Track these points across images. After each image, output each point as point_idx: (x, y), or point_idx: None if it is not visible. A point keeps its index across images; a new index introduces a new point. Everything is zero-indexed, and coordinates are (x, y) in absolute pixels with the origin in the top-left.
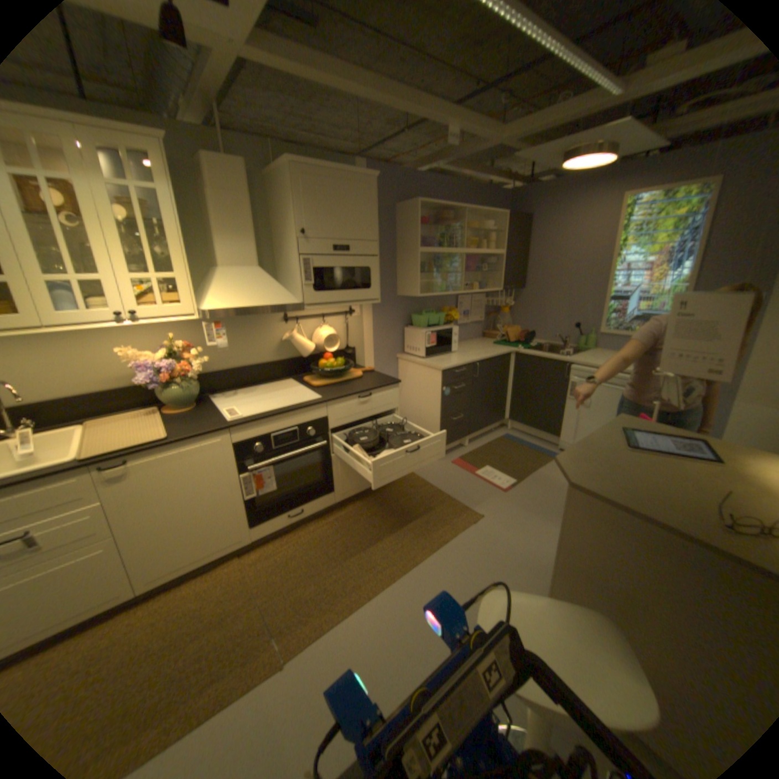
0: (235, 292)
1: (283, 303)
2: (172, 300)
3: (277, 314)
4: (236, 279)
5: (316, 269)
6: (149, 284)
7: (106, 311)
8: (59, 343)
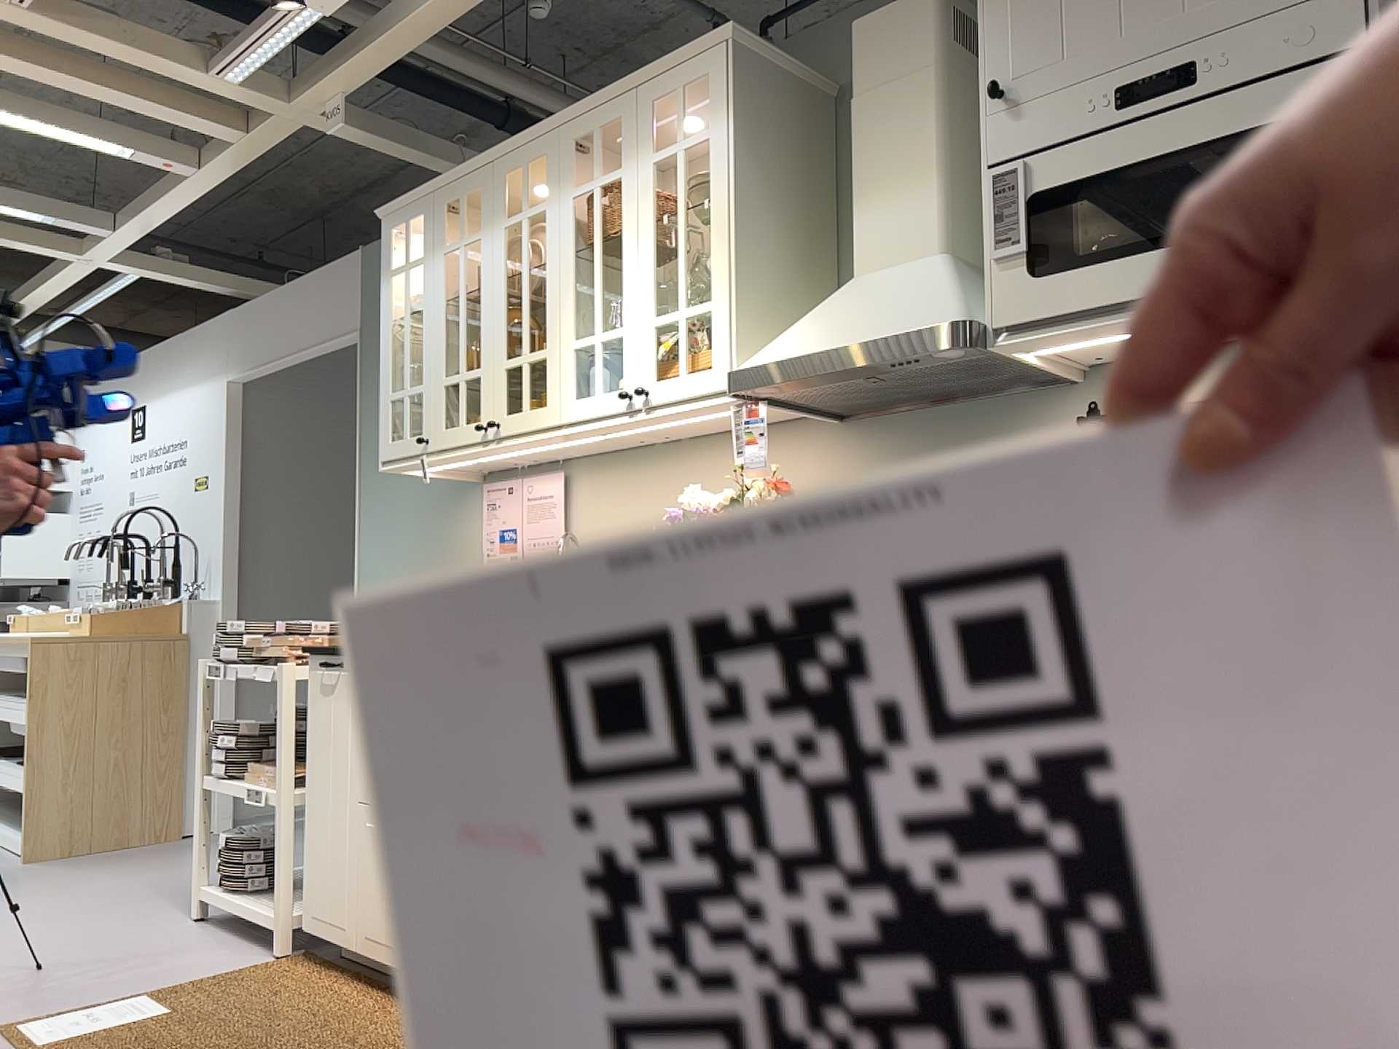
0: (823, 323)
1: (907, 326)
2: (709, 360)
3: (1061, 406)
4: (857, 293)
5: (1038, 195)
6: (684, 332)
7: (617, 390)
8: (660, 484)
